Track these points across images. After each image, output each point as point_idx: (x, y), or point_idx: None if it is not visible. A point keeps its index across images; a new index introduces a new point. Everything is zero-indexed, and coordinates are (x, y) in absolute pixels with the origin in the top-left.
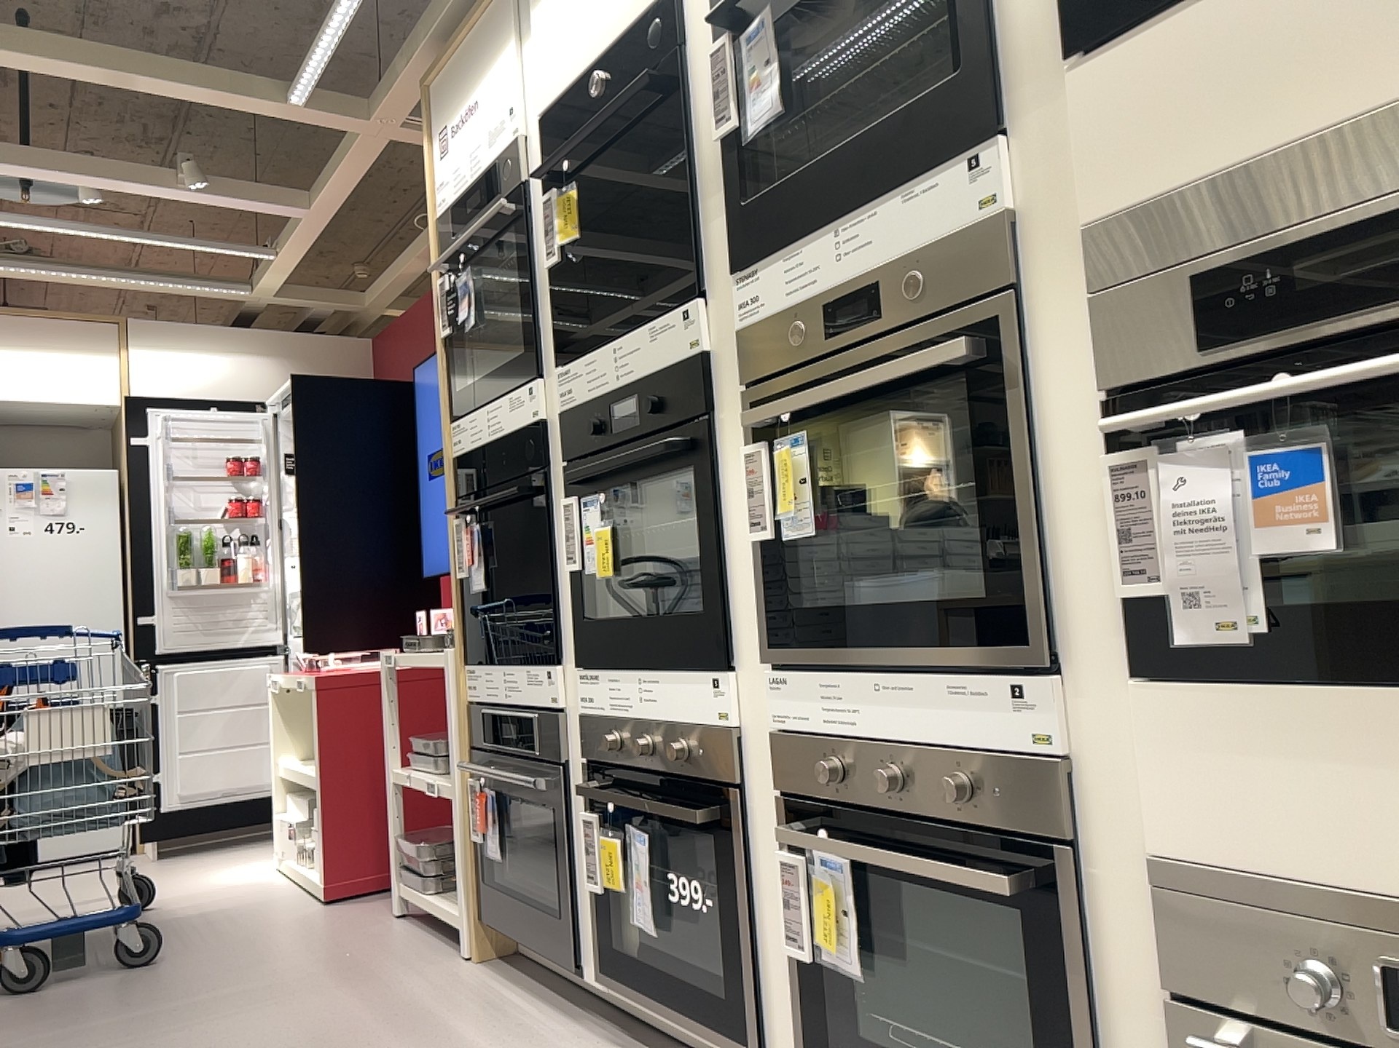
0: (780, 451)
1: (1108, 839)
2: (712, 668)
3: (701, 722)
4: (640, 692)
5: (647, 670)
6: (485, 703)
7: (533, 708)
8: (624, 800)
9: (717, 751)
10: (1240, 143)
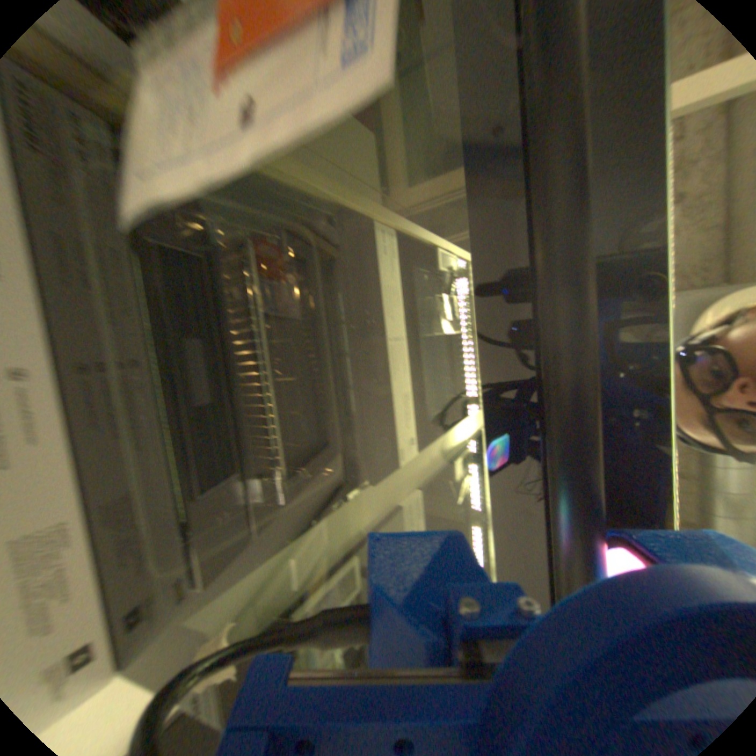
0: None
1: None
2: None
3: None
4: None
5: None
6: None
7: None
8: None
9: None
10: None
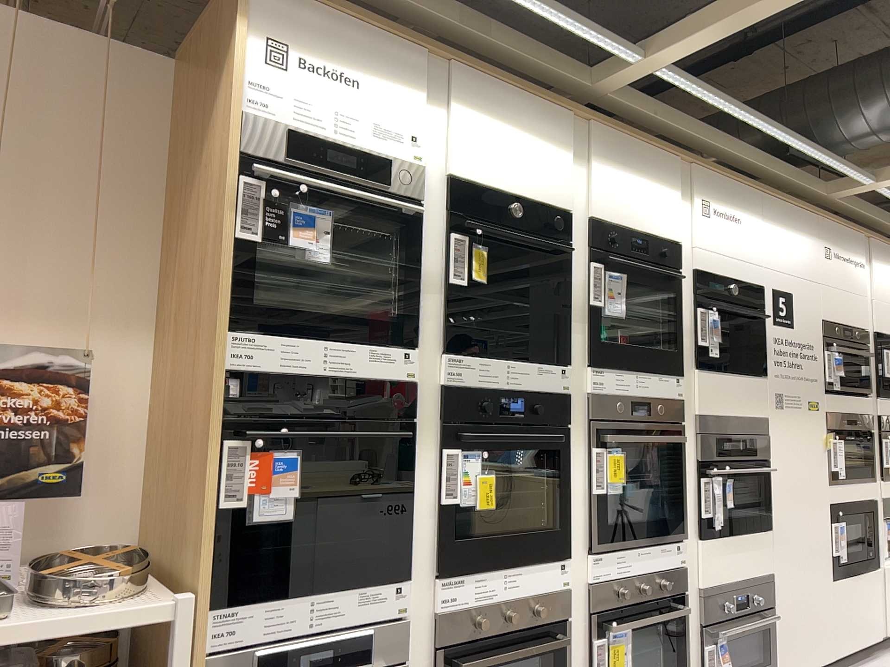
0: (609, 455)
1: (688, 587)
2: (561, 558)
3: (551, 589)
4: (505, 582)
5: (510, 567)
6: (257, 643)
7: (365, 624)
8: (480, 661)
9: (561, 602)
10: (723, 411)
